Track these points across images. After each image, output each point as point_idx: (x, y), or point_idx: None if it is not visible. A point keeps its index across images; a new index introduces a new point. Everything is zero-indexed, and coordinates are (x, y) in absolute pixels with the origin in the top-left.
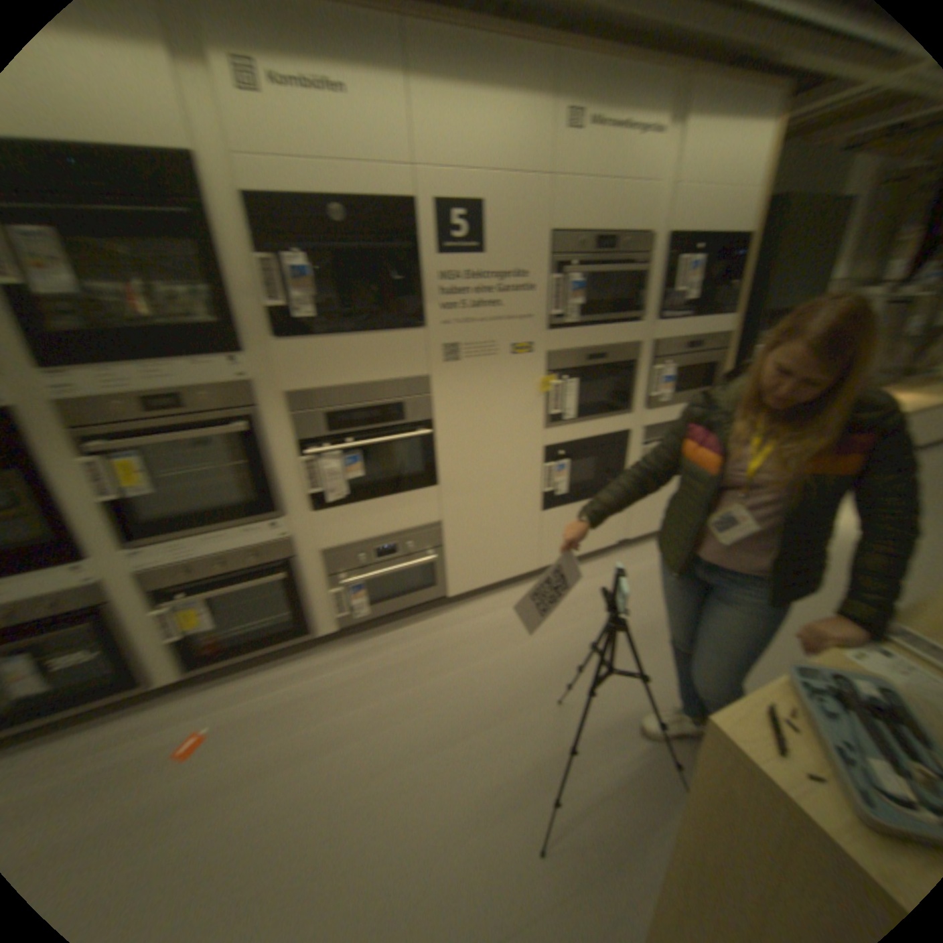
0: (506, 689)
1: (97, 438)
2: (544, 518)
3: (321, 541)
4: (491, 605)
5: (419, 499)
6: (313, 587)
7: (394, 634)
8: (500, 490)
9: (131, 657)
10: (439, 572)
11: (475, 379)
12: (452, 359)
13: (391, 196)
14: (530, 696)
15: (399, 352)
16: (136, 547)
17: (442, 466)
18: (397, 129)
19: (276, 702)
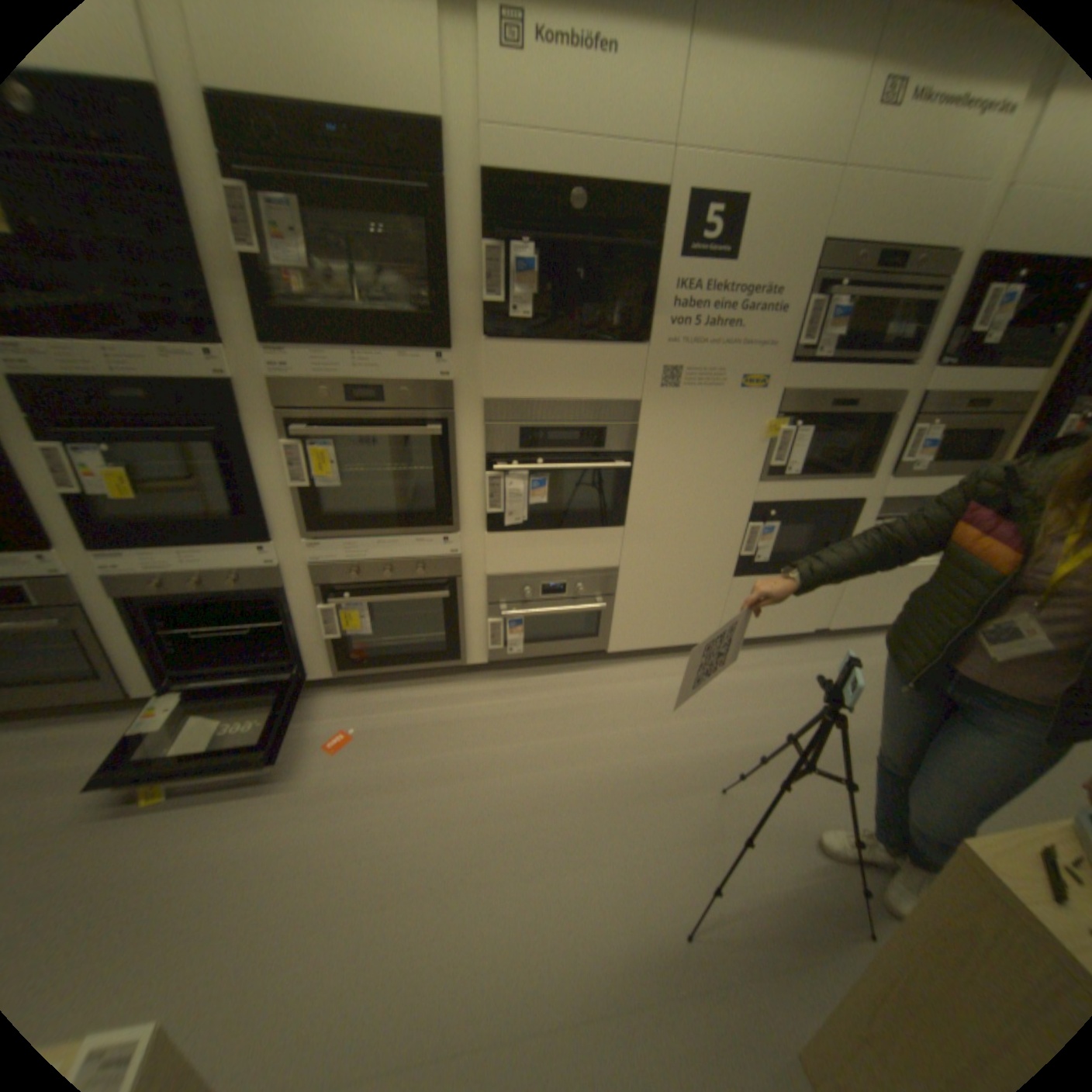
0: (666, 764)
1: (308, 423)
2: (737, 586)
3: (494, 566)
4: (656, 672)
5: (603, 539)
6: (476, 612)
7: (547, 679)
8: (694, 545)
9: (300, 645)
10: (607, 623)
11: (694, 412)
12: (673, 385)
13: (646, 184)
14: (693, 778)
15: (616, 369)
16: (323, 538)
17: (635, 507)
18: (671, 101)
19: (425, 720)
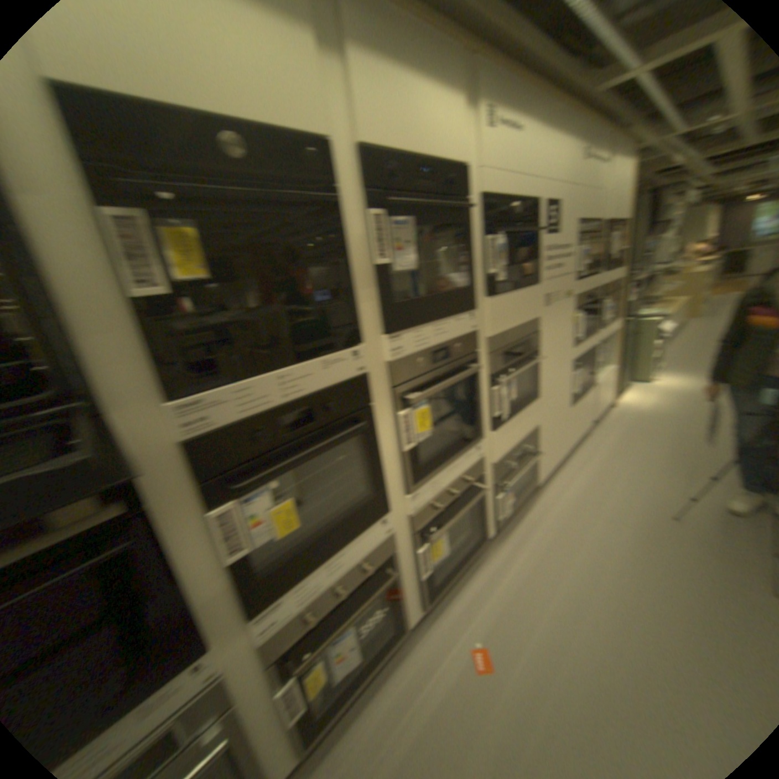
0: (636, 526)
1: (414, 389)
2: (573, 413)
3: (498, 454)
4: (561, 485)
5: (534, 410)
6: (490, 497)
7: (523, 524)
8: (560, 396)
9: (404, 599)
10: (536, 466)
11: (555, 317)
12: (549, 304)
13: (536, 197)
14: (654, 524)
15: (533, 301)
16: (422, 485)
17: (543, 383)
18: (540, 156)
19: (504, 599)
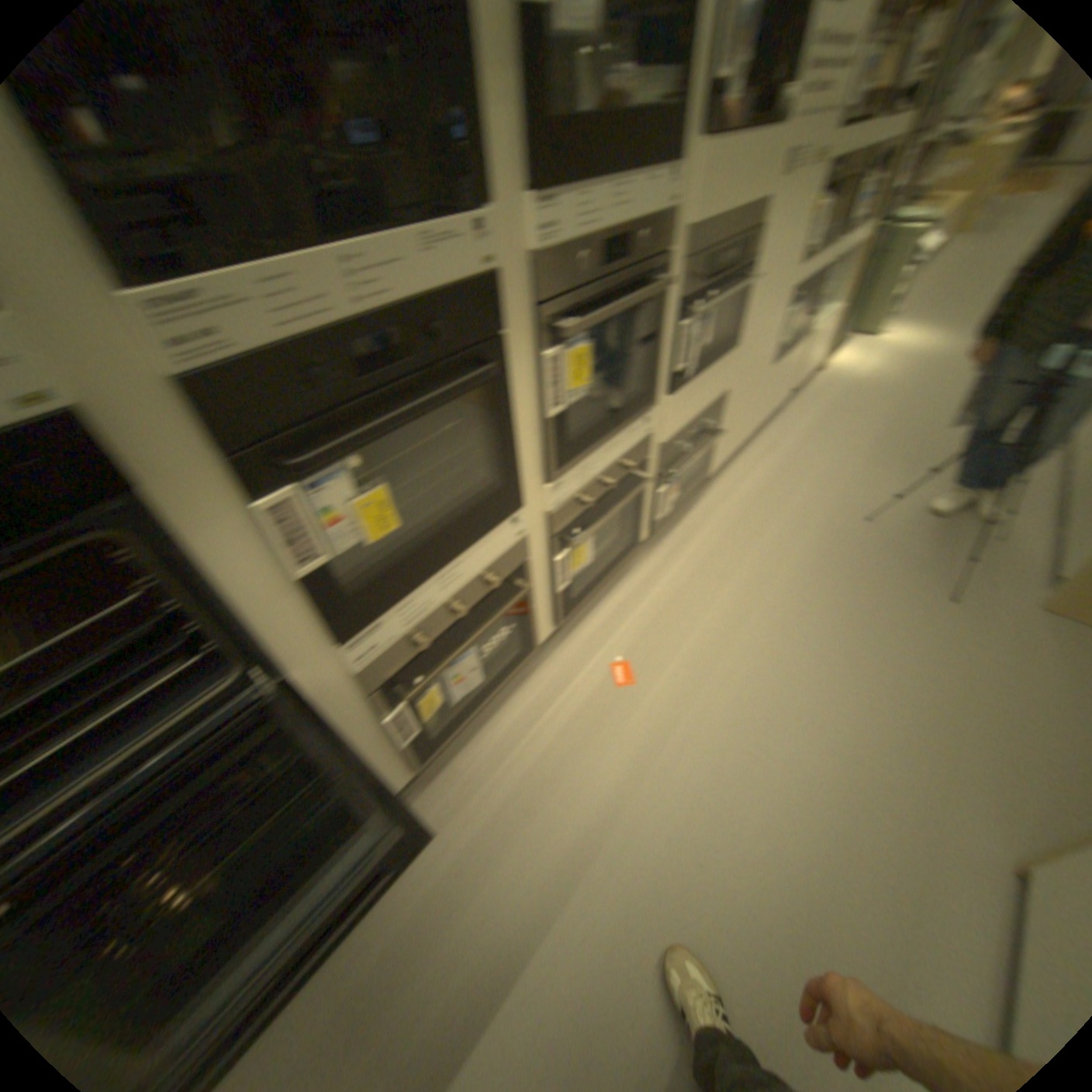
0: (819, 527)
1: (570, 310)
2: (773, 375)
3: (670, 430)
4: (735, 476)
5: (728, 365)
6: (649, 489)
7: (682, 525)
8: (765, 346)
9: (534, 613)
10: (712, 450)
11: (793, 201)
12: (791, 172)
13: None
14: (841, 525)
15: (771, 160)
16: (569, 469)
17: (749, 321)
18: None
19: (652, 610)
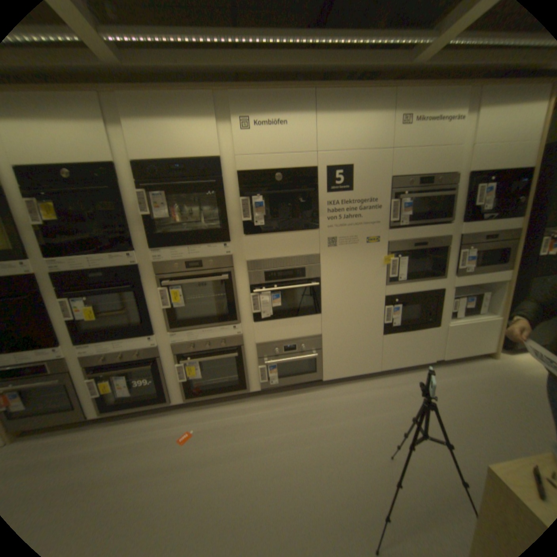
0: (359, 443)
1: (169, 279)
2: (386, 340)
3: (259, 338)
4: (351, 390)
5: (311, 321)
6: (252, 363)
7: (292, 397)
8: (358, 320)
9: (167, 386)
10: (320, 364)
11: (346, 256)
12: (333, 245)
13: (307, 167)
14: (374, 451)
15: (305, 241)
16: (177, 331)
17: (325, 303)
18: (311, 136)
19: (229, 424)
